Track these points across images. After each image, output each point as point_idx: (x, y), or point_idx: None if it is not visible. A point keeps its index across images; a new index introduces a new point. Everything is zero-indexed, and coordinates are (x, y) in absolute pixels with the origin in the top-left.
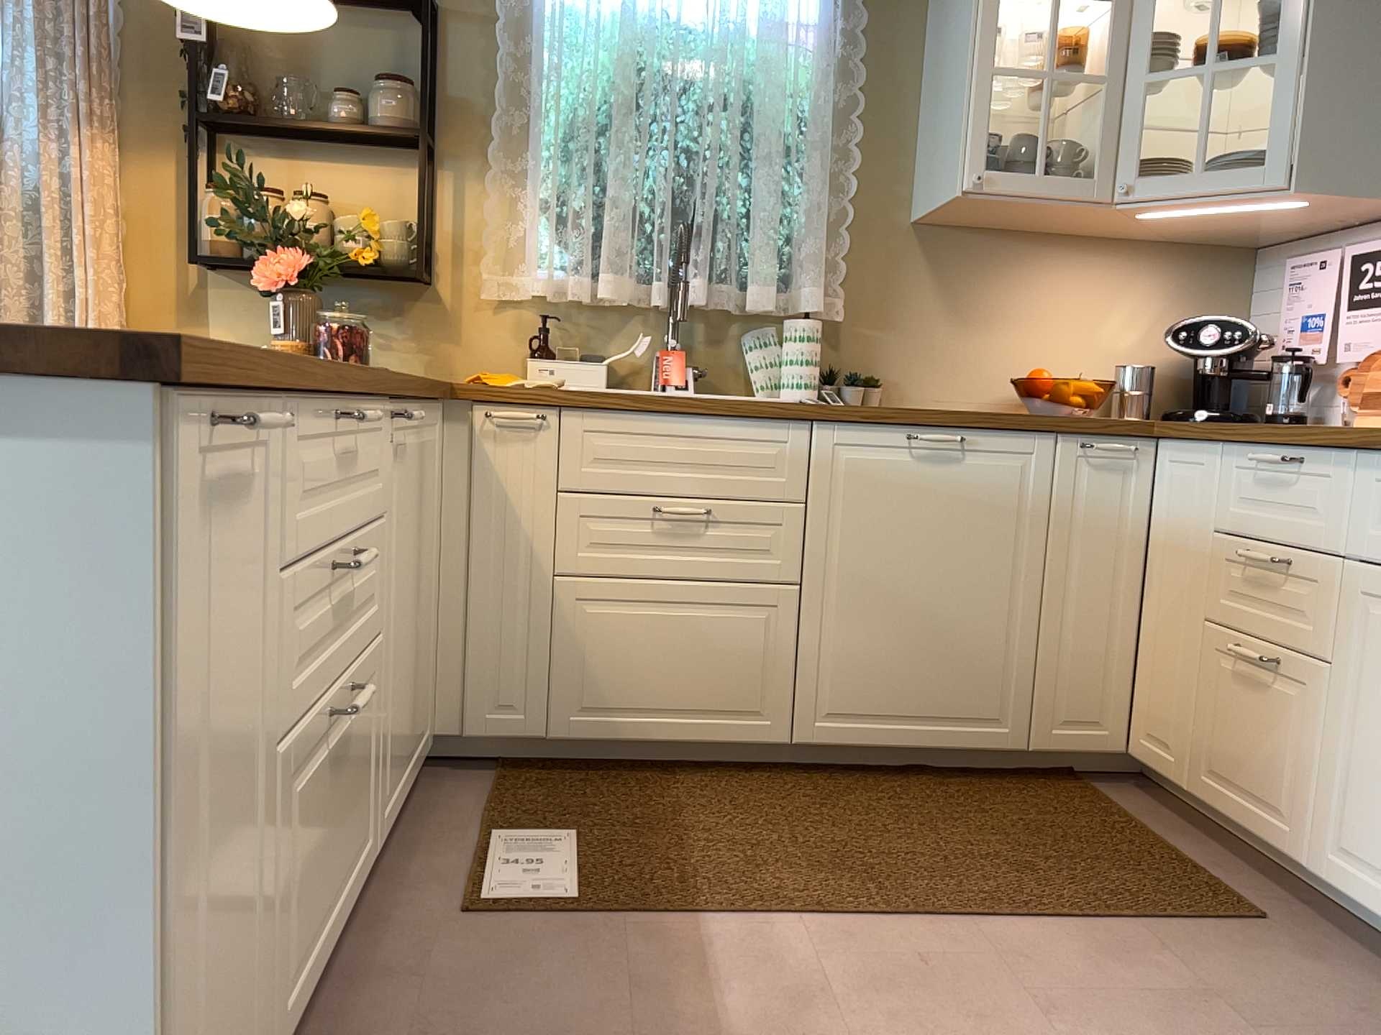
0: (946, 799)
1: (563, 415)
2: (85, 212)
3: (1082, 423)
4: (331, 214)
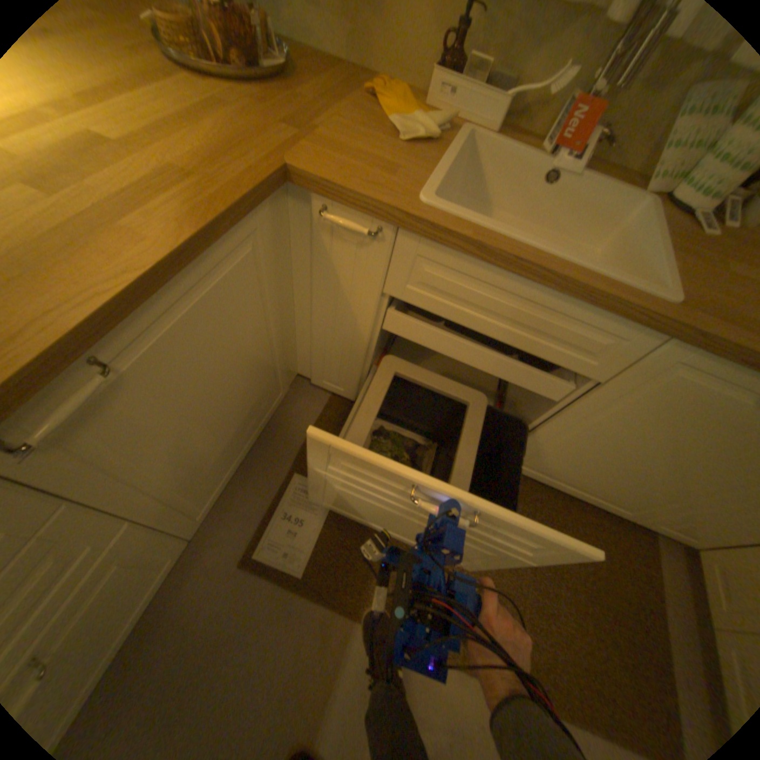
0: (562, 527)
1: (403, 236)
2: None
3: None
4: None
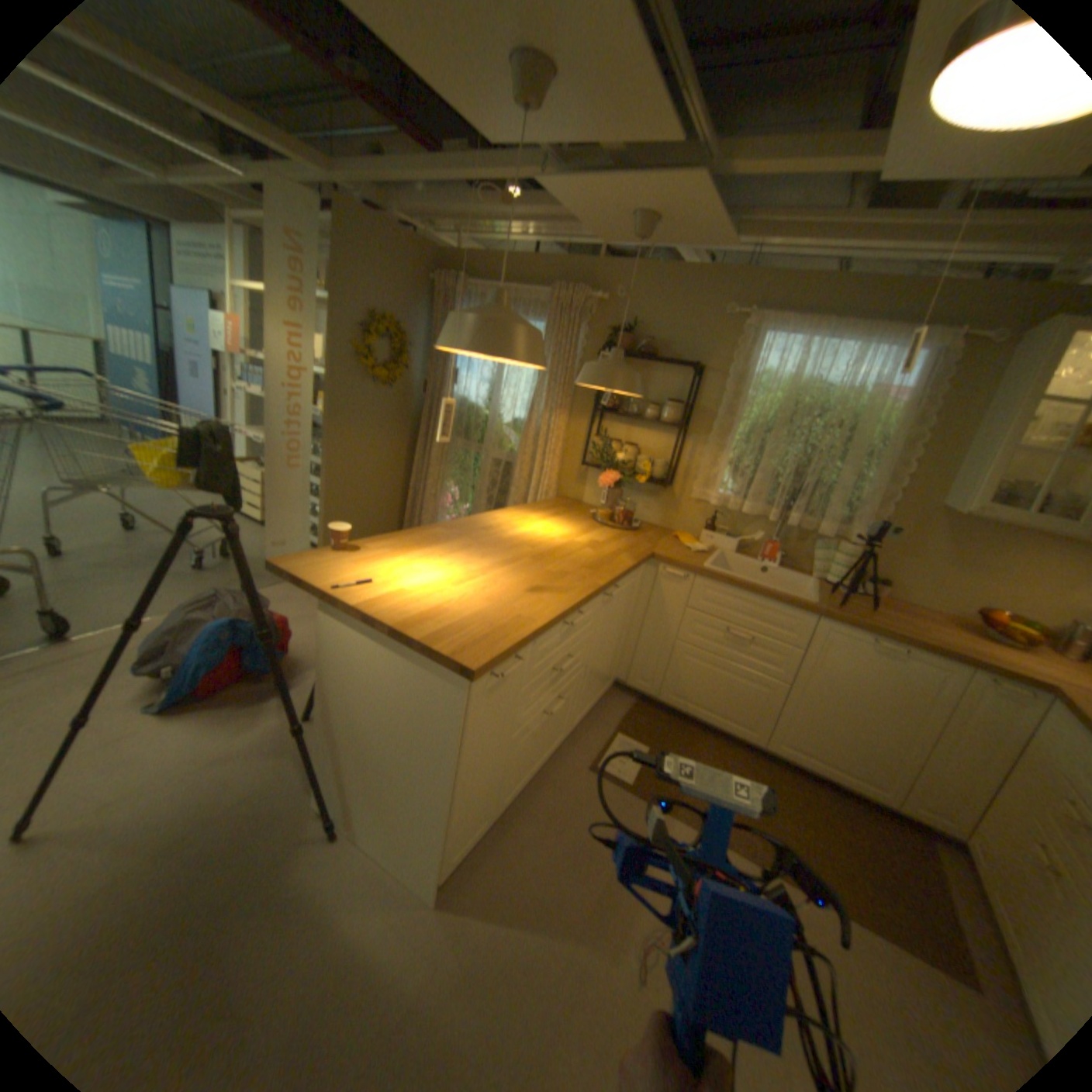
0: (837, 813)
1: (697, 579)
2: (548, 443)
3: (997, 670)
4: (635, 452)
